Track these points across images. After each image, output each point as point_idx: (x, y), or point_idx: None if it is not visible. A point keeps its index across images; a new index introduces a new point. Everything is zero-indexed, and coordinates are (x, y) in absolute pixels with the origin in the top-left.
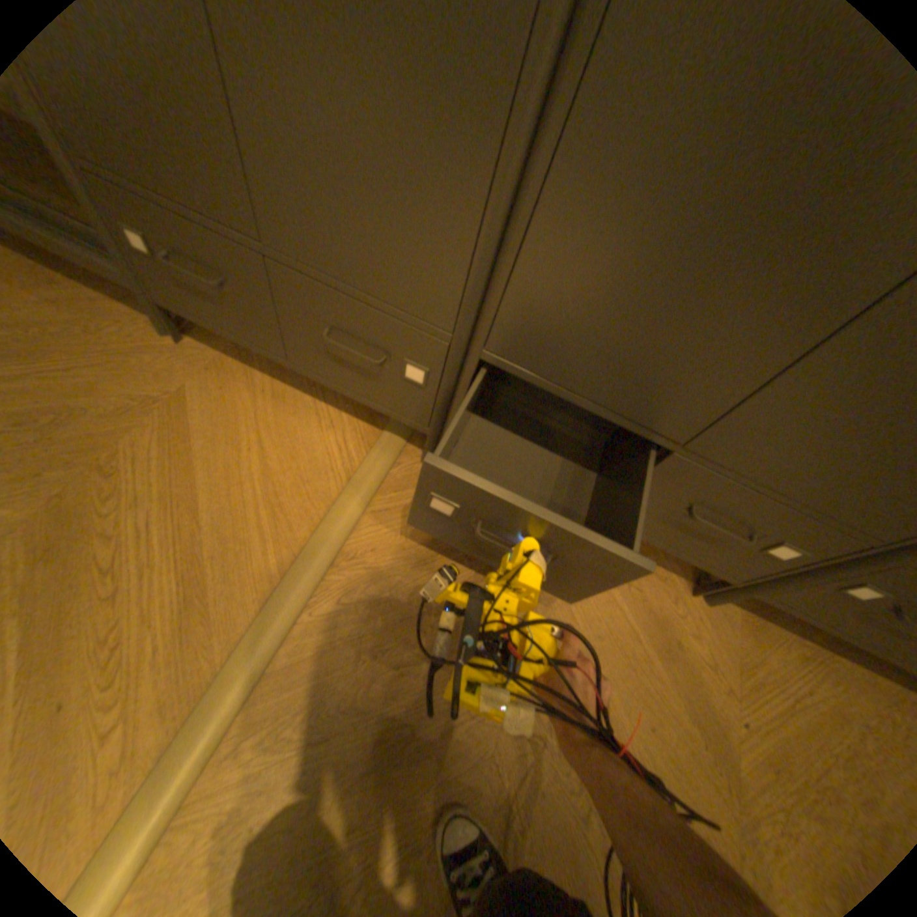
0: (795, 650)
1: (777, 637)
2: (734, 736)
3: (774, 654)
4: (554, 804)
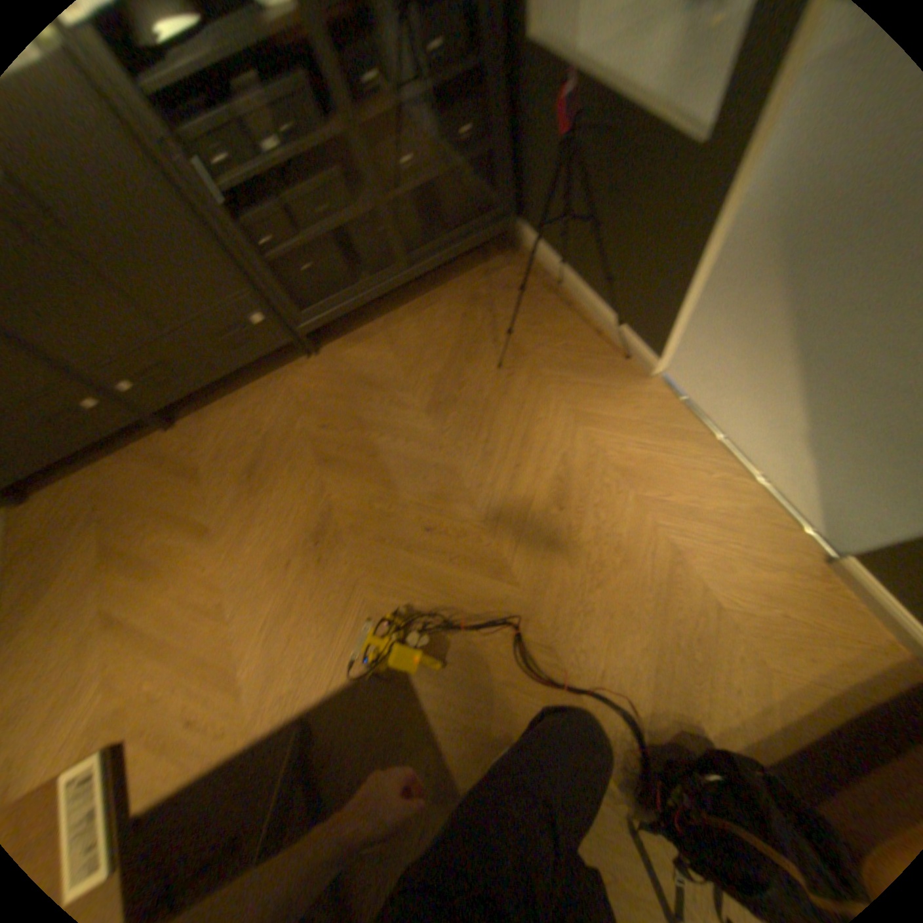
0: (217, 409)
1: (208, 412)
2: (194, 466)
3: (207, 420)
4: (125, 554)
